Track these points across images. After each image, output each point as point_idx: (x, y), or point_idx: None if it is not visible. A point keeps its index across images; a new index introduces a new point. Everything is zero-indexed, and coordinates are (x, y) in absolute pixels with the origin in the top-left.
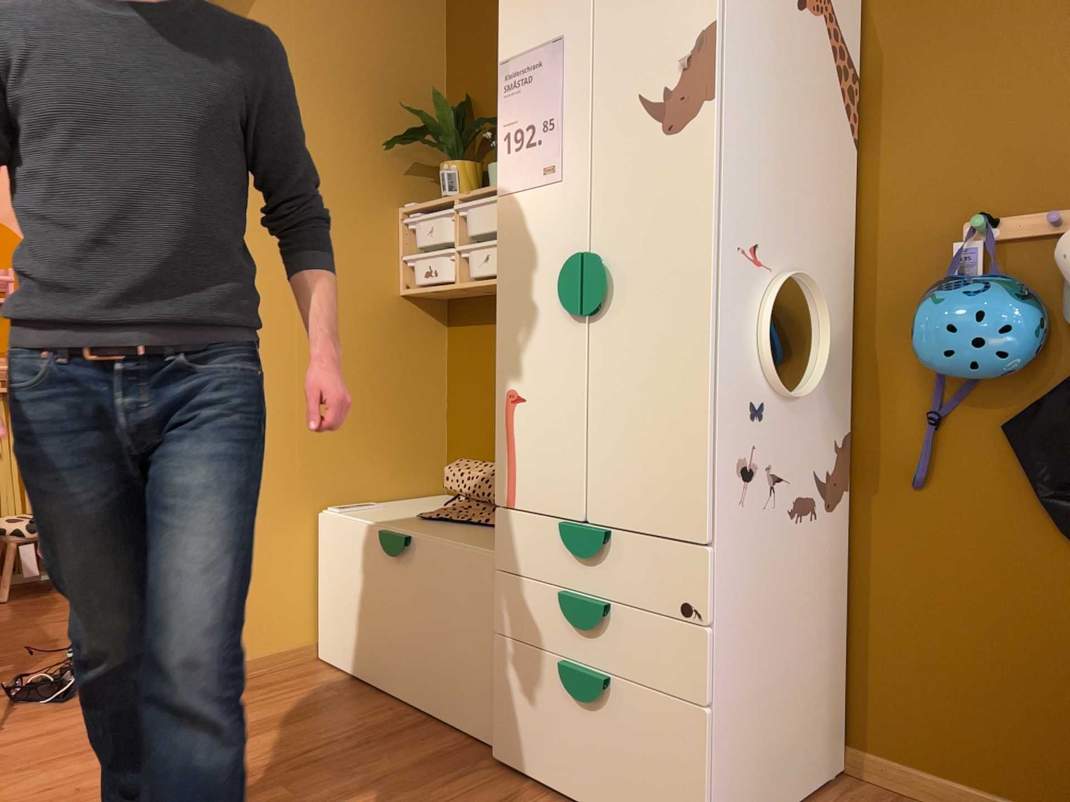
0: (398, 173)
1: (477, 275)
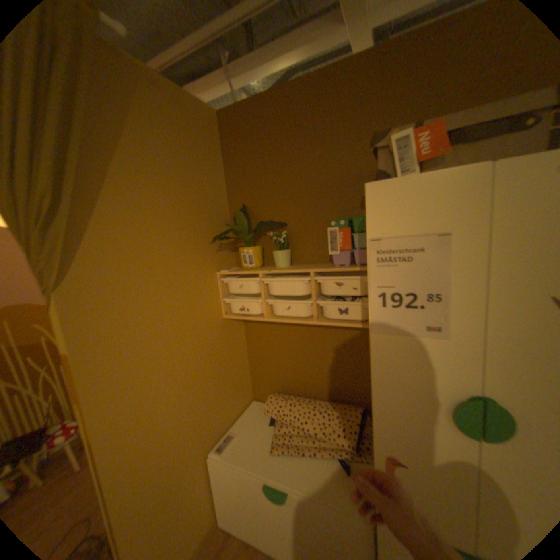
0: (213, 252)
1: (280, 316)
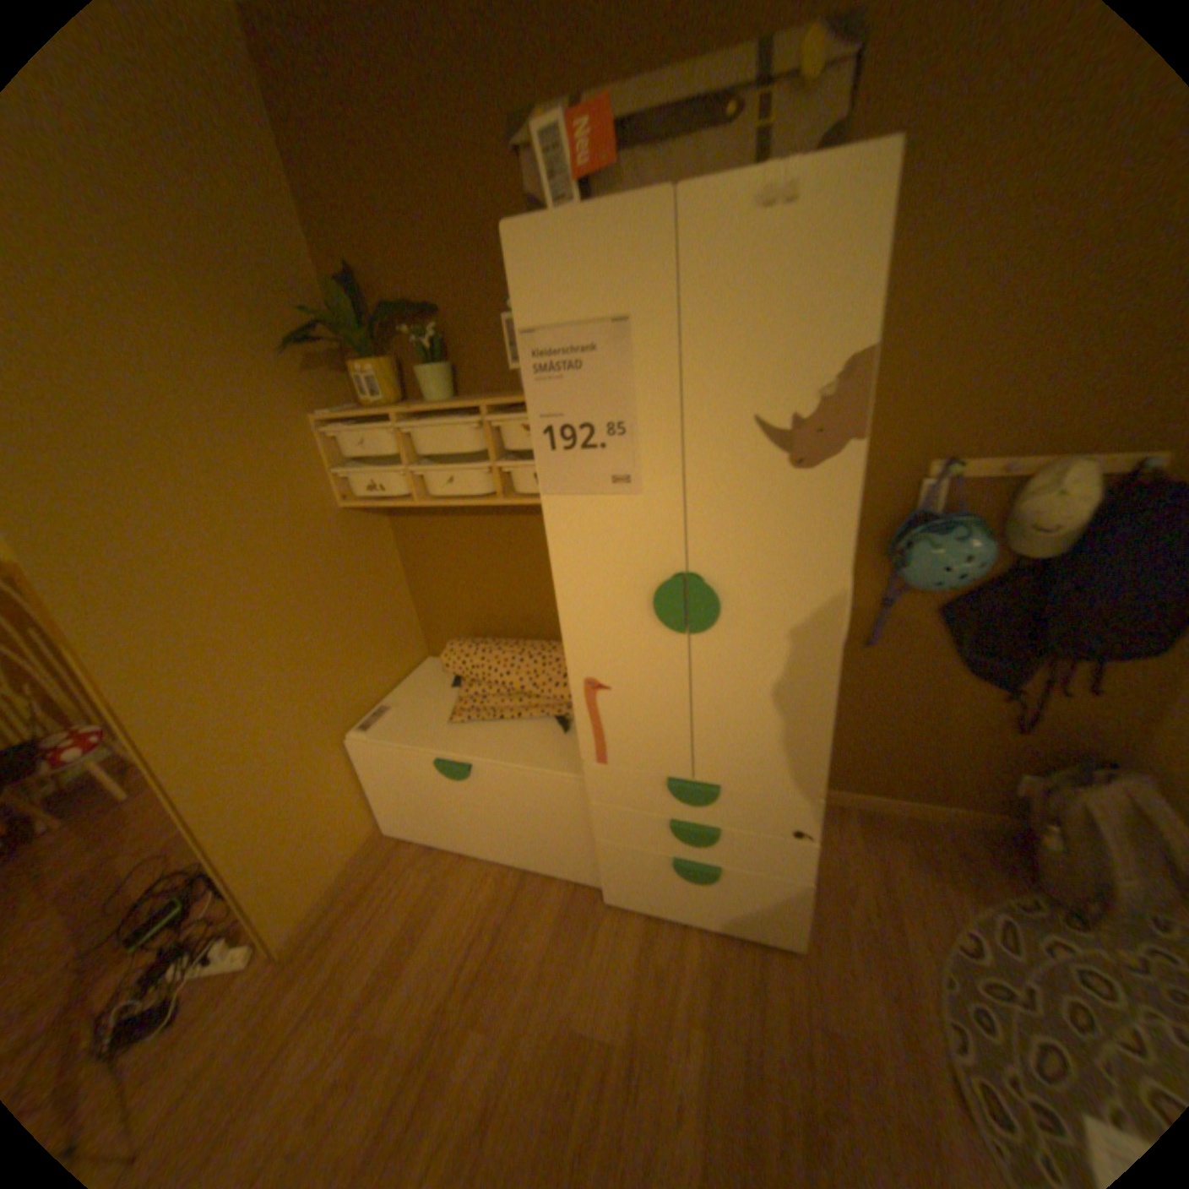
0: (292, 374)
1: (441, 497)
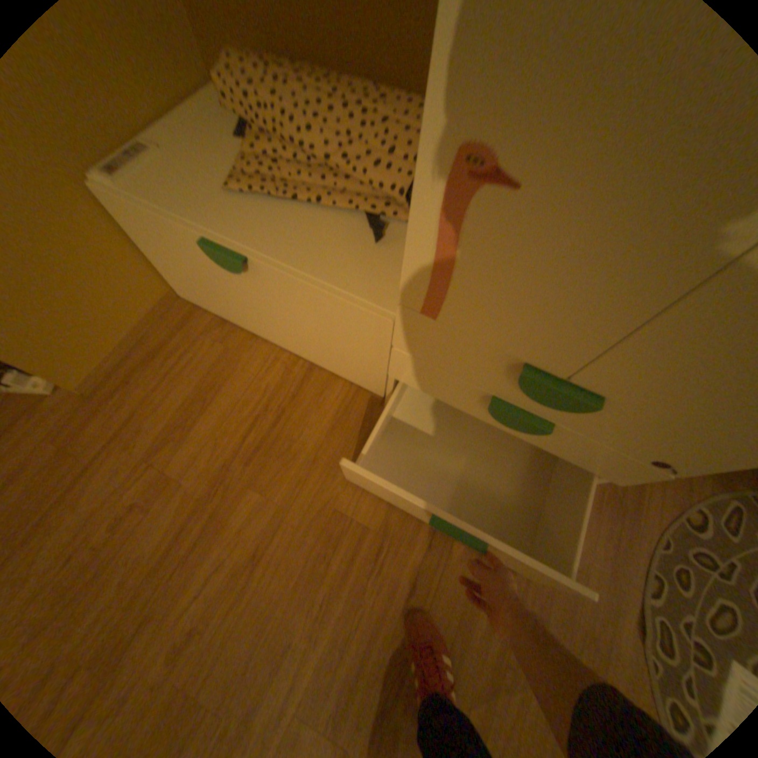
0: None
1: None
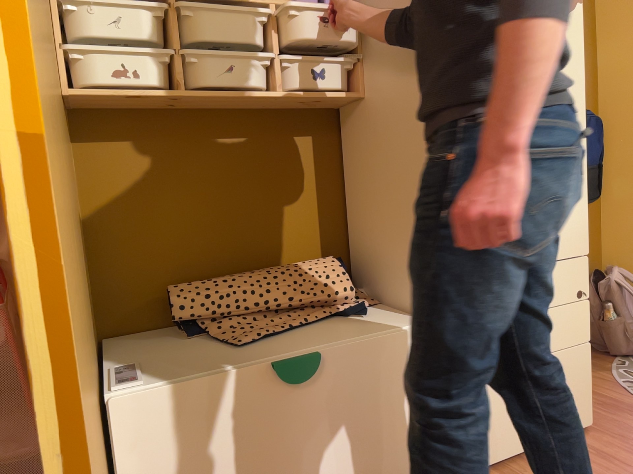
0: None
1: (215, 86)
